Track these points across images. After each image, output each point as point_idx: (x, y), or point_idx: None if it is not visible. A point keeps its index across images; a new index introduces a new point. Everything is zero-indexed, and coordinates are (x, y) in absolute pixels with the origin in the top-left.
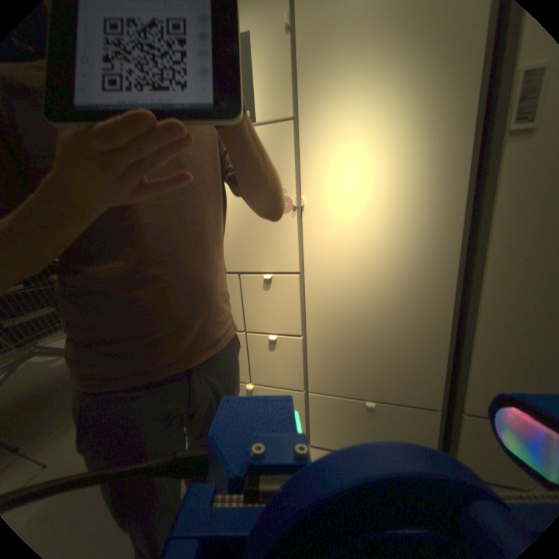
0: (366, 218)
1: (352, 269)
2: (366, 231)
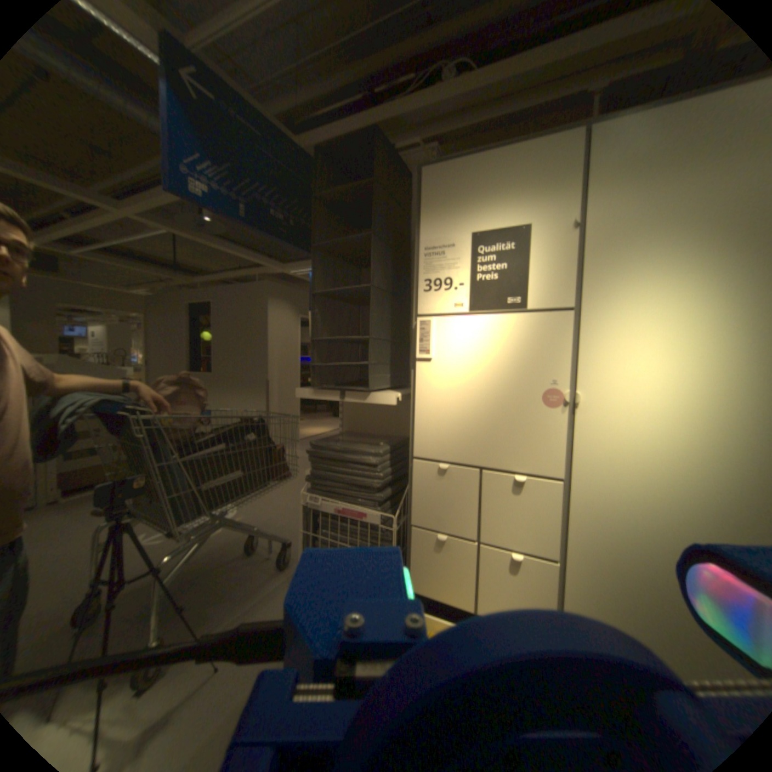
0: (666, 428)
1: (642, 488)
2: (665, 444)
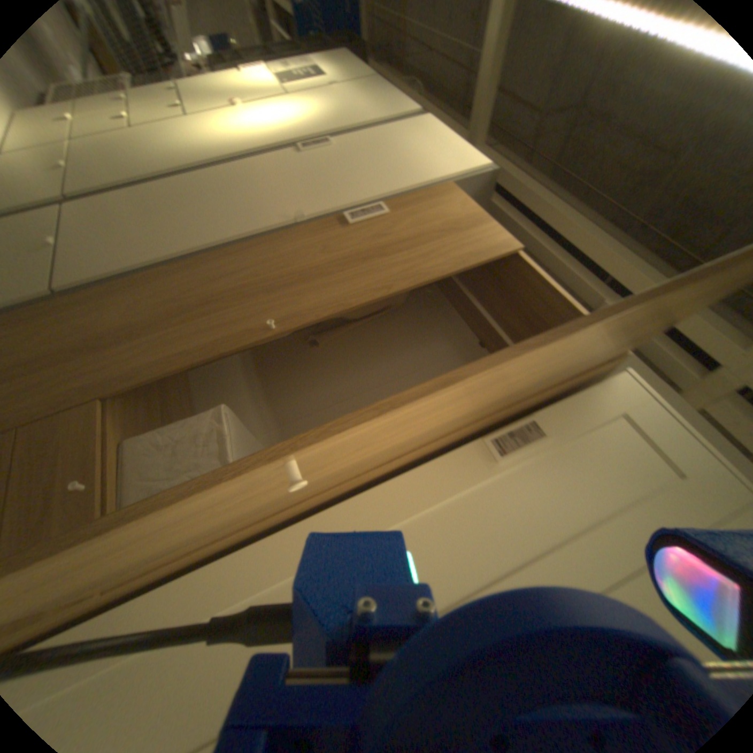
0: (231, 126)
1: (192, 130)
2: (222, 128)
